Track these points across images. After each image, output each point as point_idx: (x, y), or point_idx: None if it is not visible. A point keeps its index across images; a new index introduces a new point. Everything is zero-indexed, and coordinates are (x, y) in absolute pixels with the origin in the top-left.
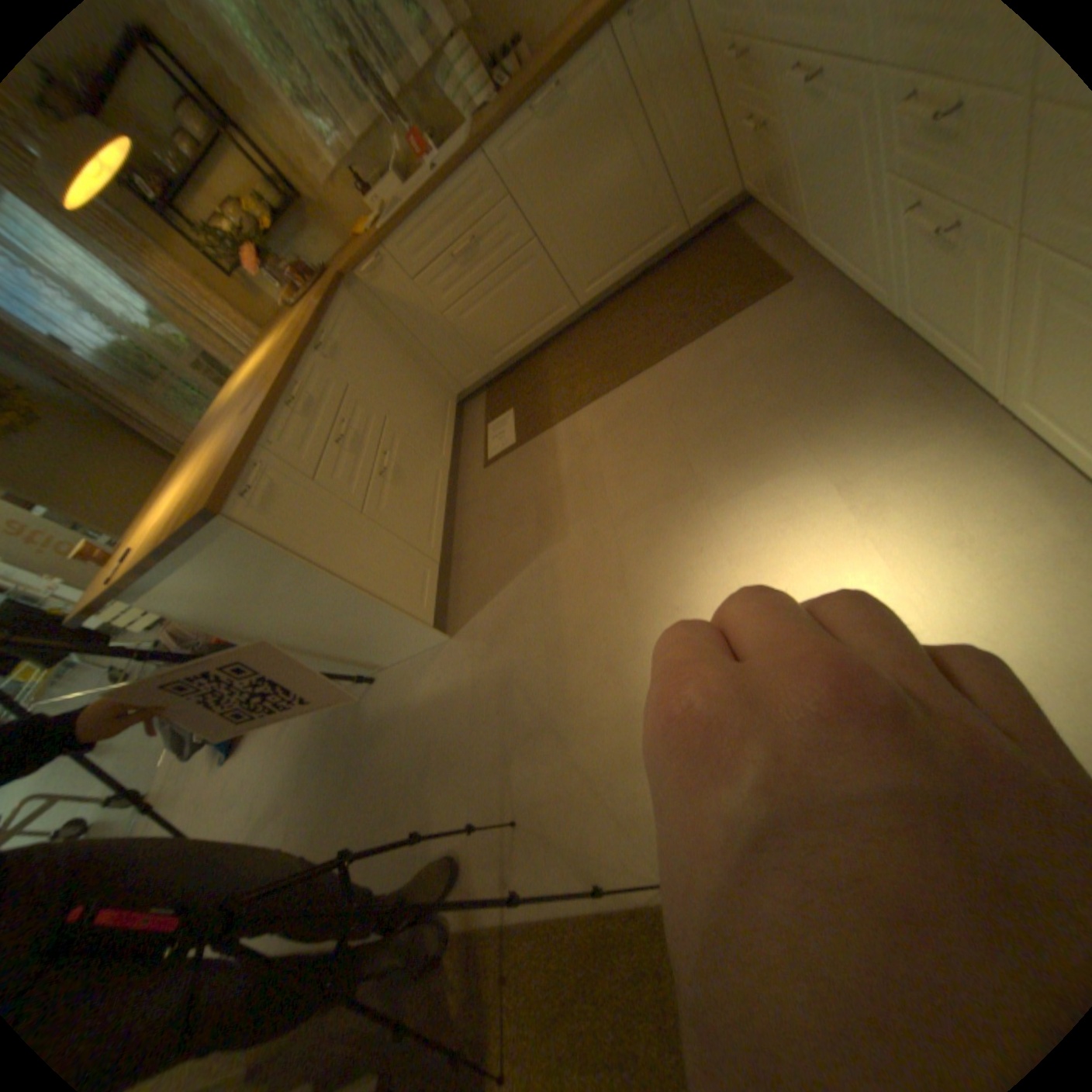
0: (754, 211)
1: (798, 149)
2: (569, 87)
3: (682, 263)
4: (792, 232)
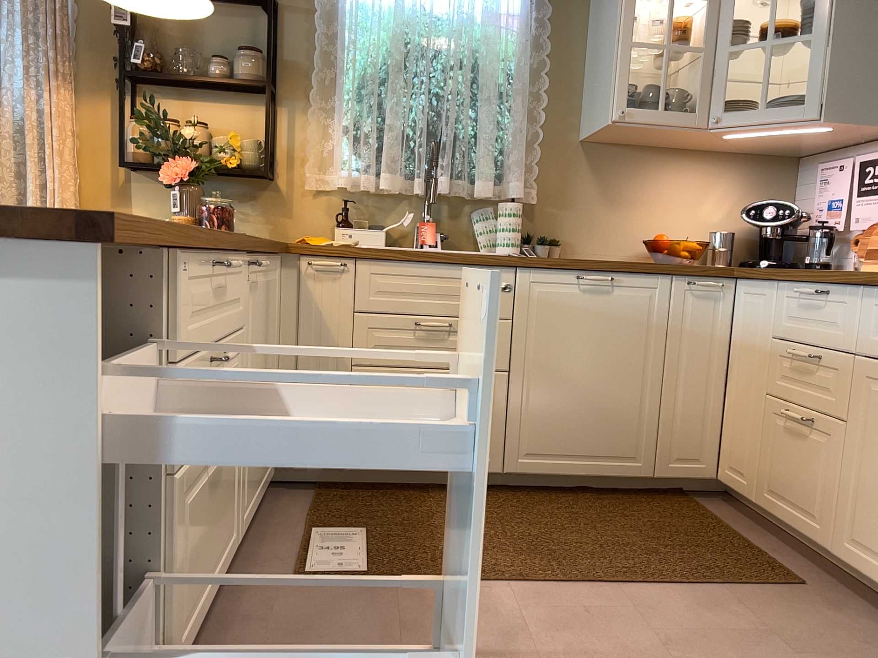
0: (719, 505)
1: (867, 457)
2: (618, 289)
3: (635, 505)
4: (781, 544)
